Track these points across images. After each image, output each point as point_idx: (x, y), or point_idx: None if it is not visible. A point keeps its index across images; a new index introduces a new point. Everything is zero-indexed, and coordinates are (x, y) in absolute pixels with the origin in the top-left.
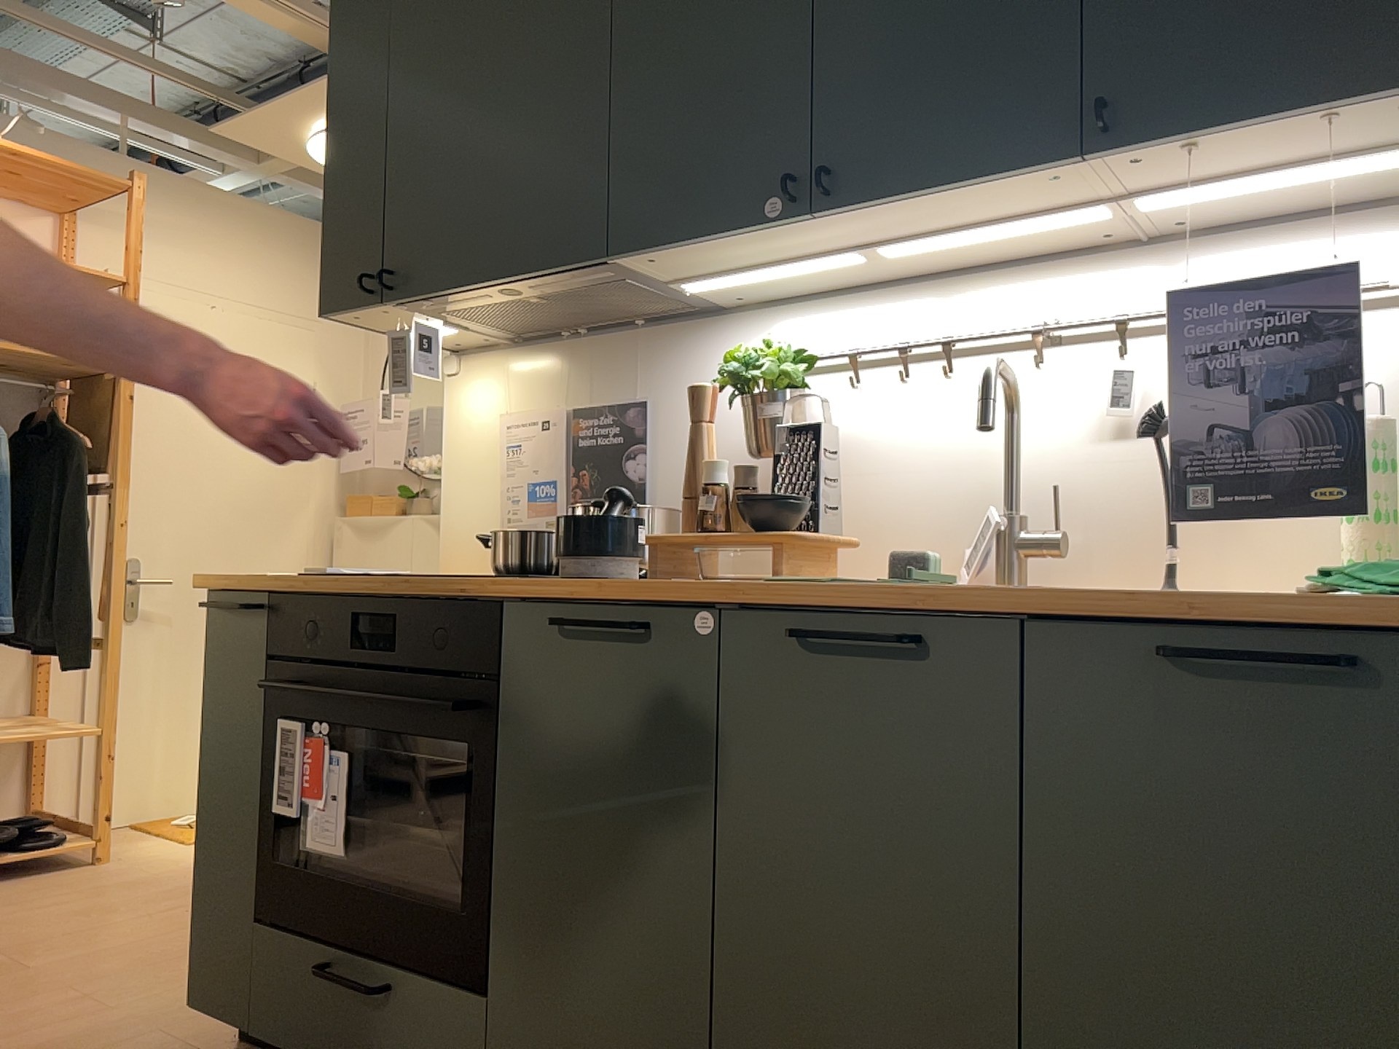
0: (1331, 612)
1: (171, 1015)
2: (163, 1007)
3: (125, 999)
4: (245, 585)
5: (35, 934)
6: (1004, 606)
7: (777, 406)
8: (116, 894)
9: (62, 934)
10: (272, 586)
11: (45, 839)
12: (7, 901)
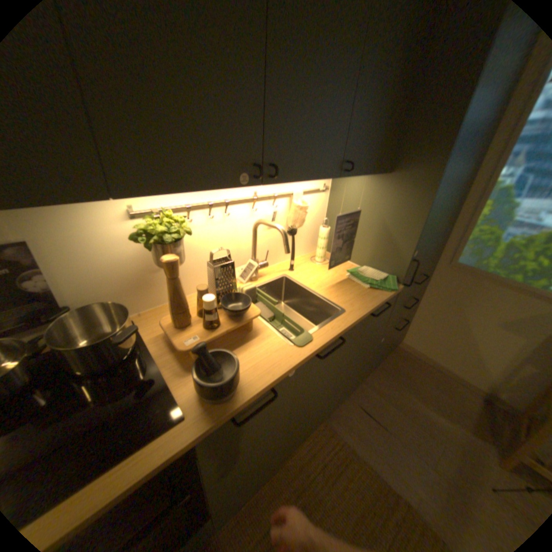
0: (390, 299)
1: None
2: None
3: None
4: None
5: None
6: (357, 322)
7: (181, 246)
8: None
9: None
10: None
11: None
12: None
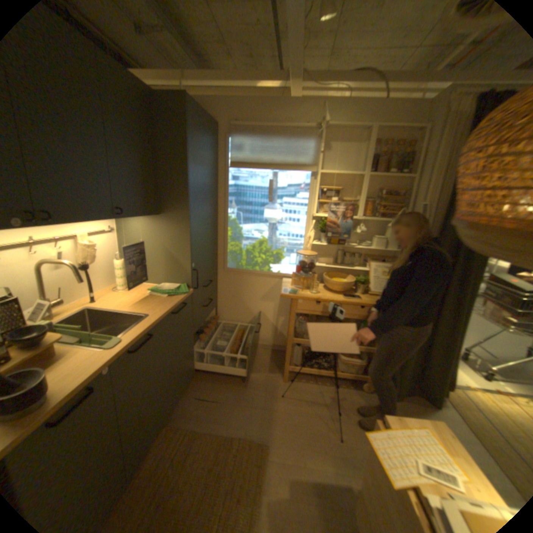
0: (184, 299)
1: None
2: None
3: None
4: None
5: None
6: (160, 320)
7: None
8: None
9: None
10: None
11: None
12: None
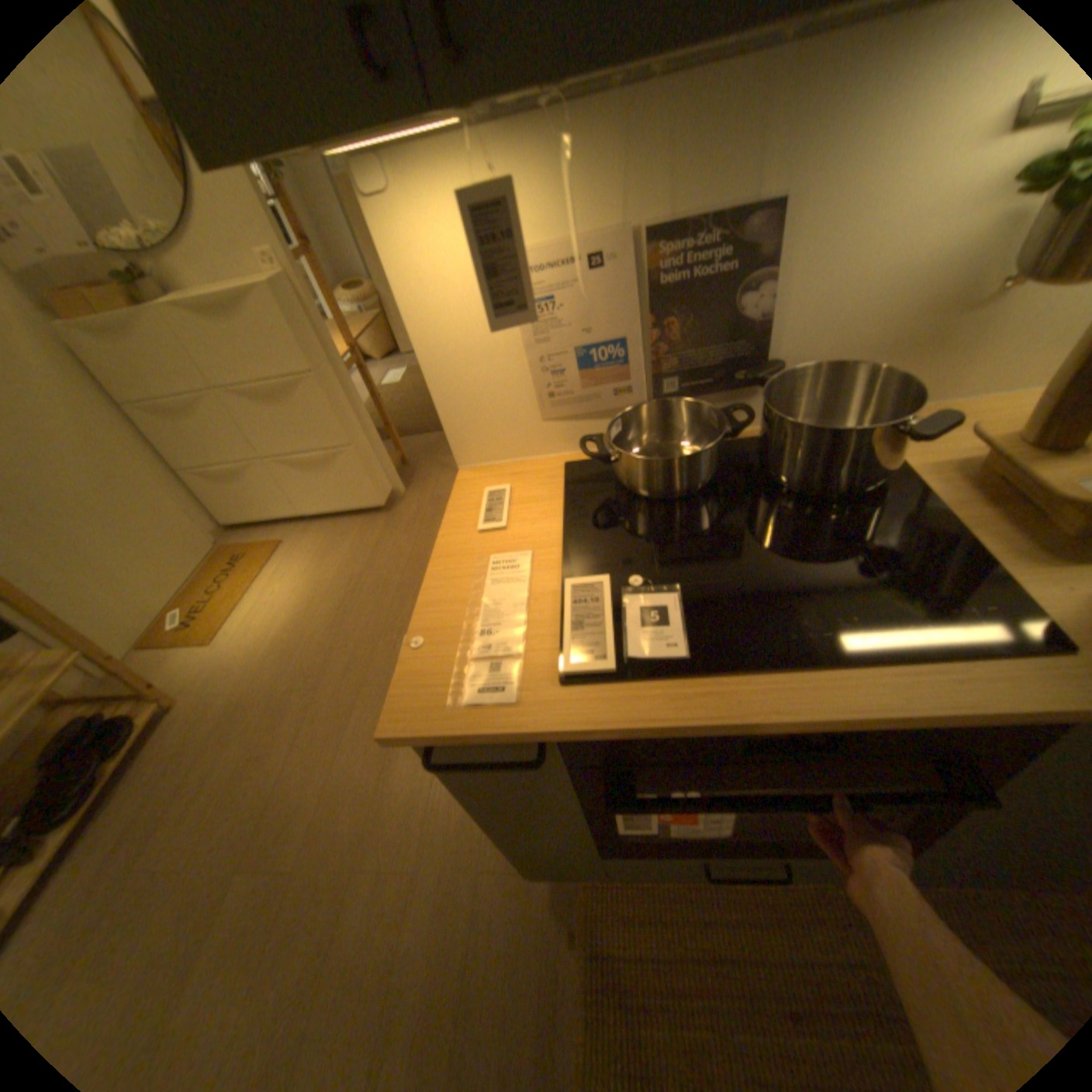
0: None
1: (459, 845)
2: (444, 841)
3: (407, 852)
4: (508, 740)
5: (239, 825)
6: None
7: None
8: (235, 737)
9: (261, 811)
10: (553, 723)
11: (119, 733)
12: (163, 802)
